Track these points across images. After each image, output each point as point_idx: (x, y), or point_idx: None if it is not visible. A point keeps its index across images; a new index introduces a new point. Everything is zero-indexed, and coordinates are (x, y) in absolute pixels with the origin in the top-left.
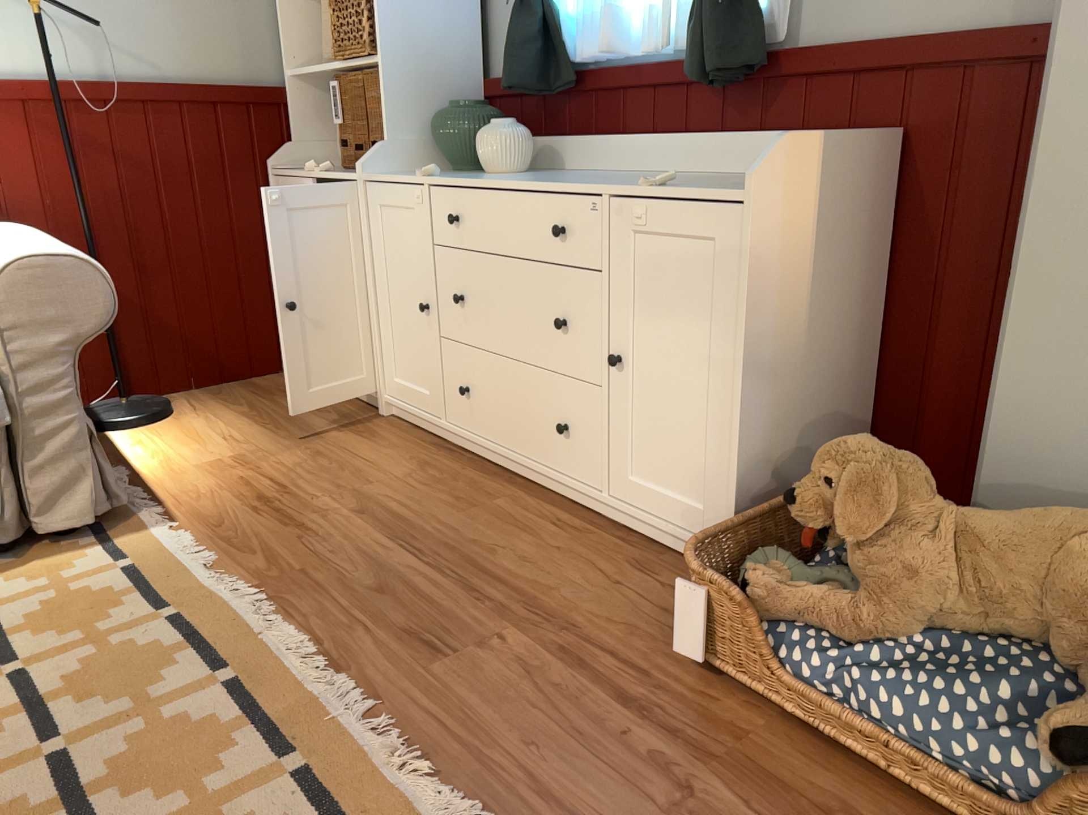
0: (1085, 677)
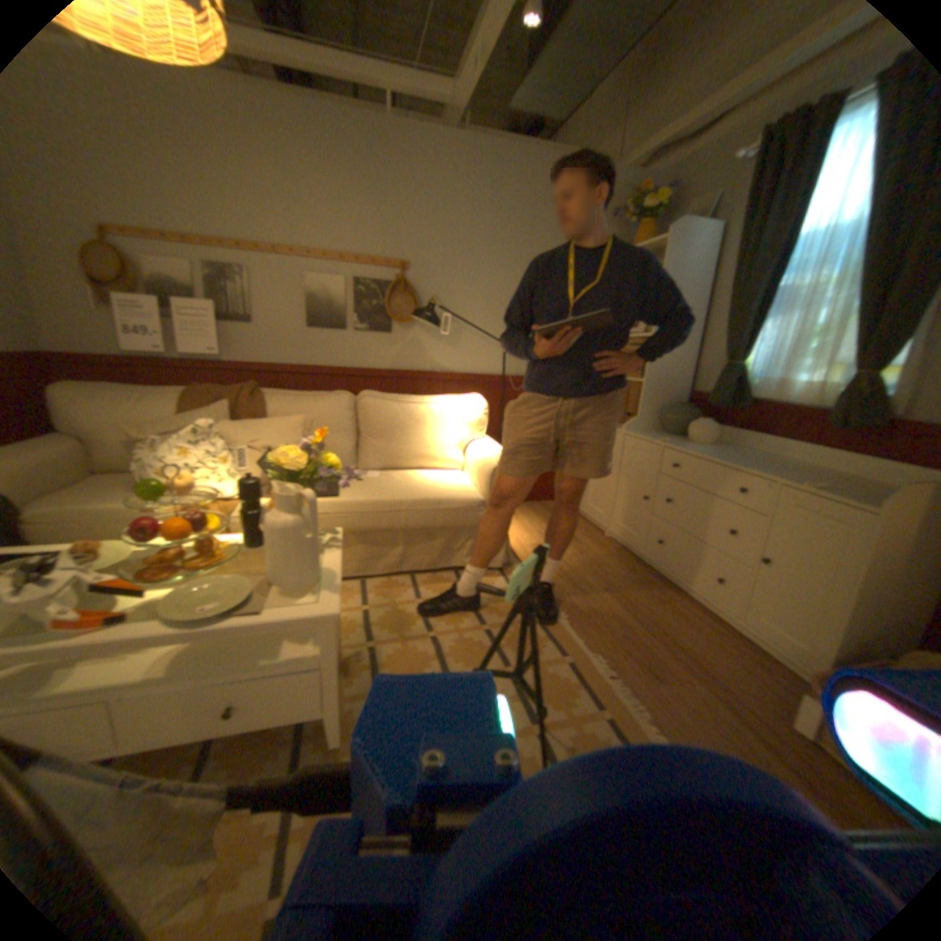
0: None
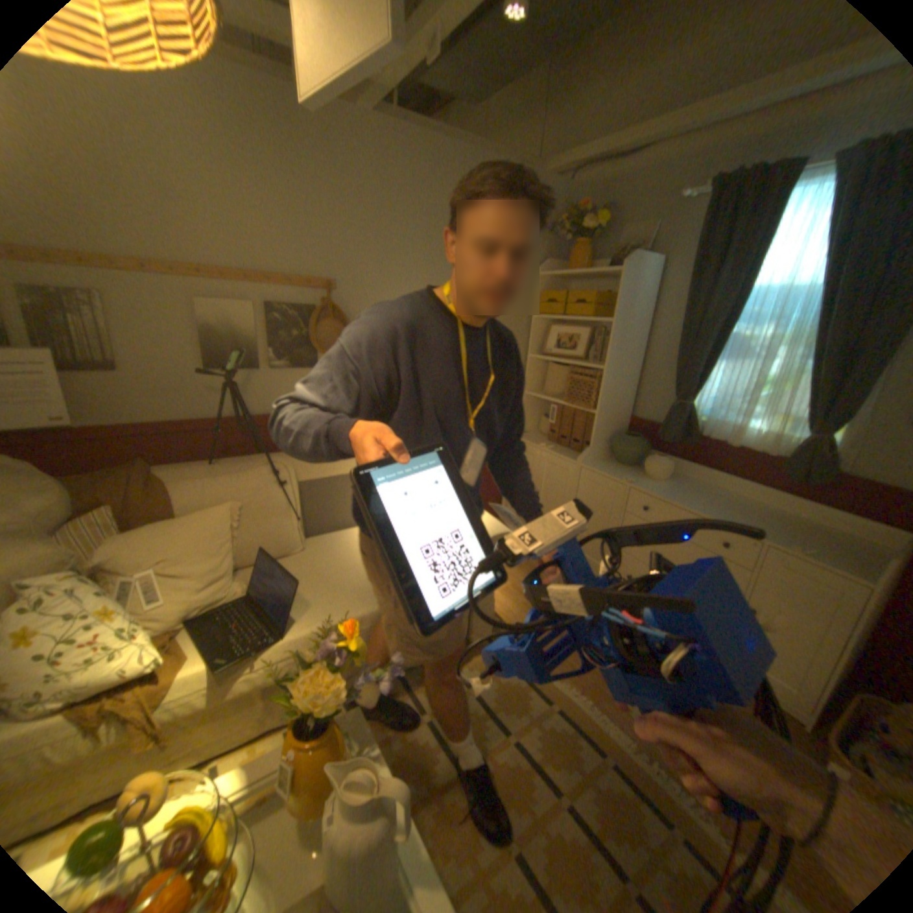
0: None
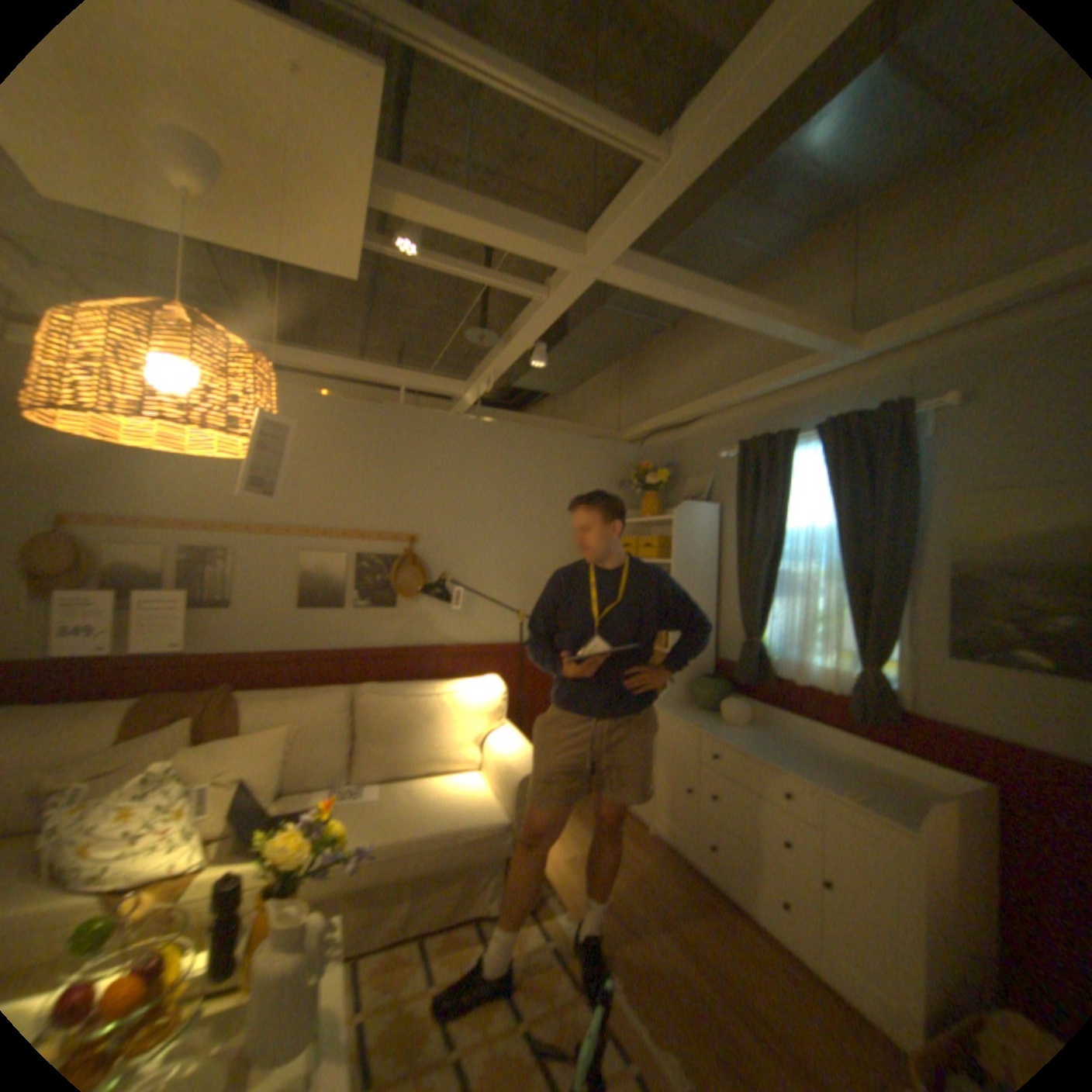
0: None
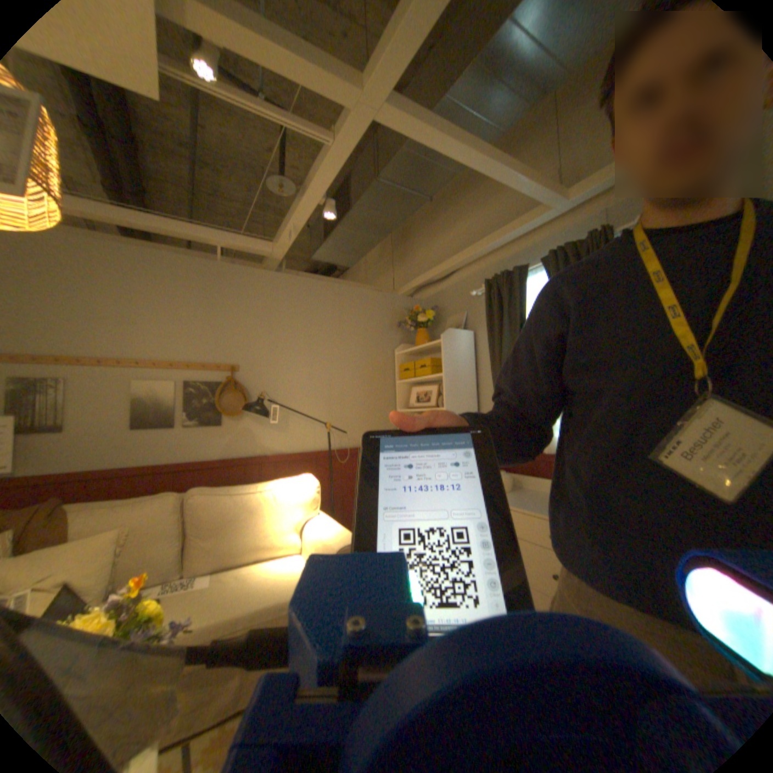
0: None
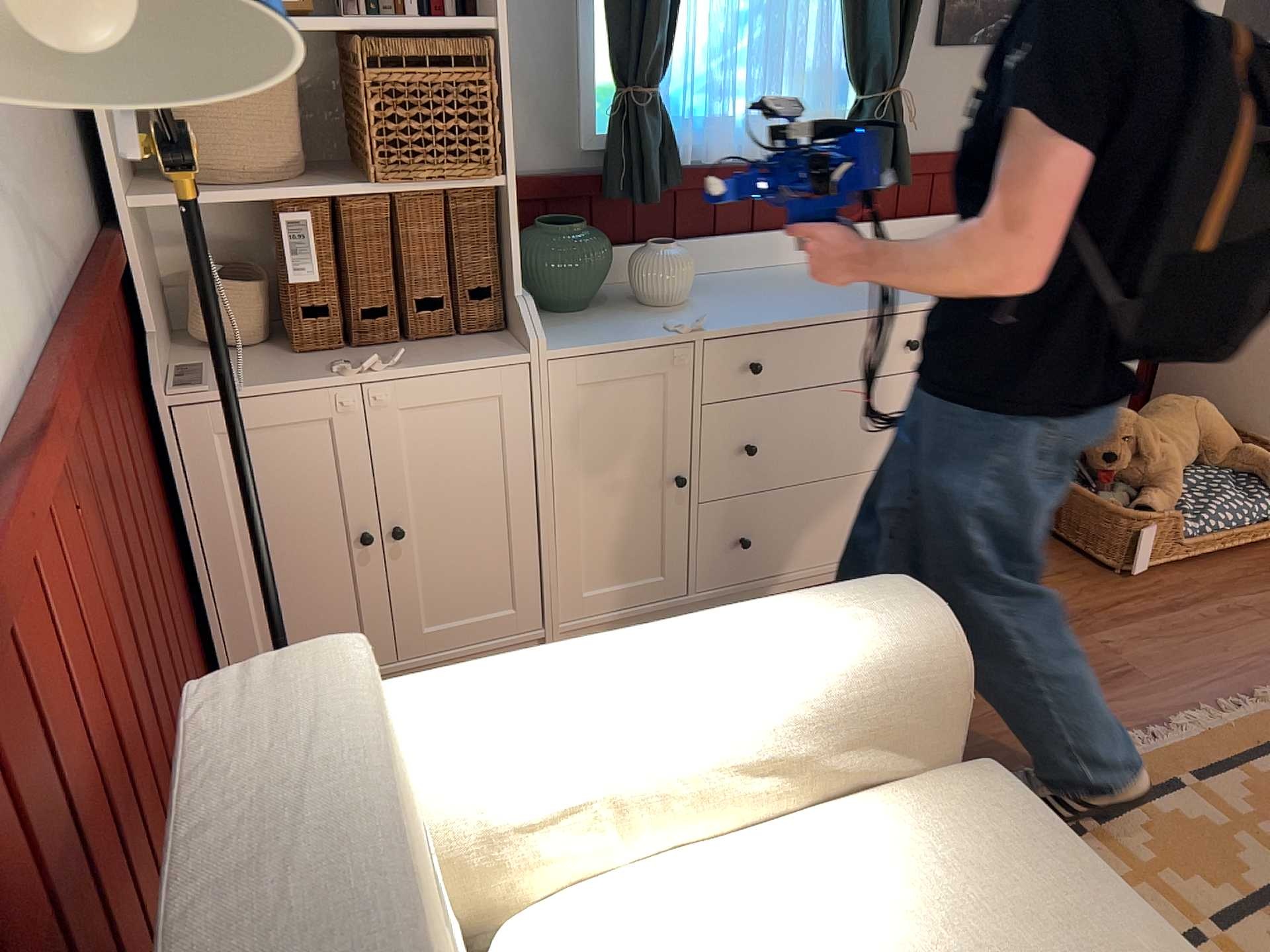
0: (1227, 465)
